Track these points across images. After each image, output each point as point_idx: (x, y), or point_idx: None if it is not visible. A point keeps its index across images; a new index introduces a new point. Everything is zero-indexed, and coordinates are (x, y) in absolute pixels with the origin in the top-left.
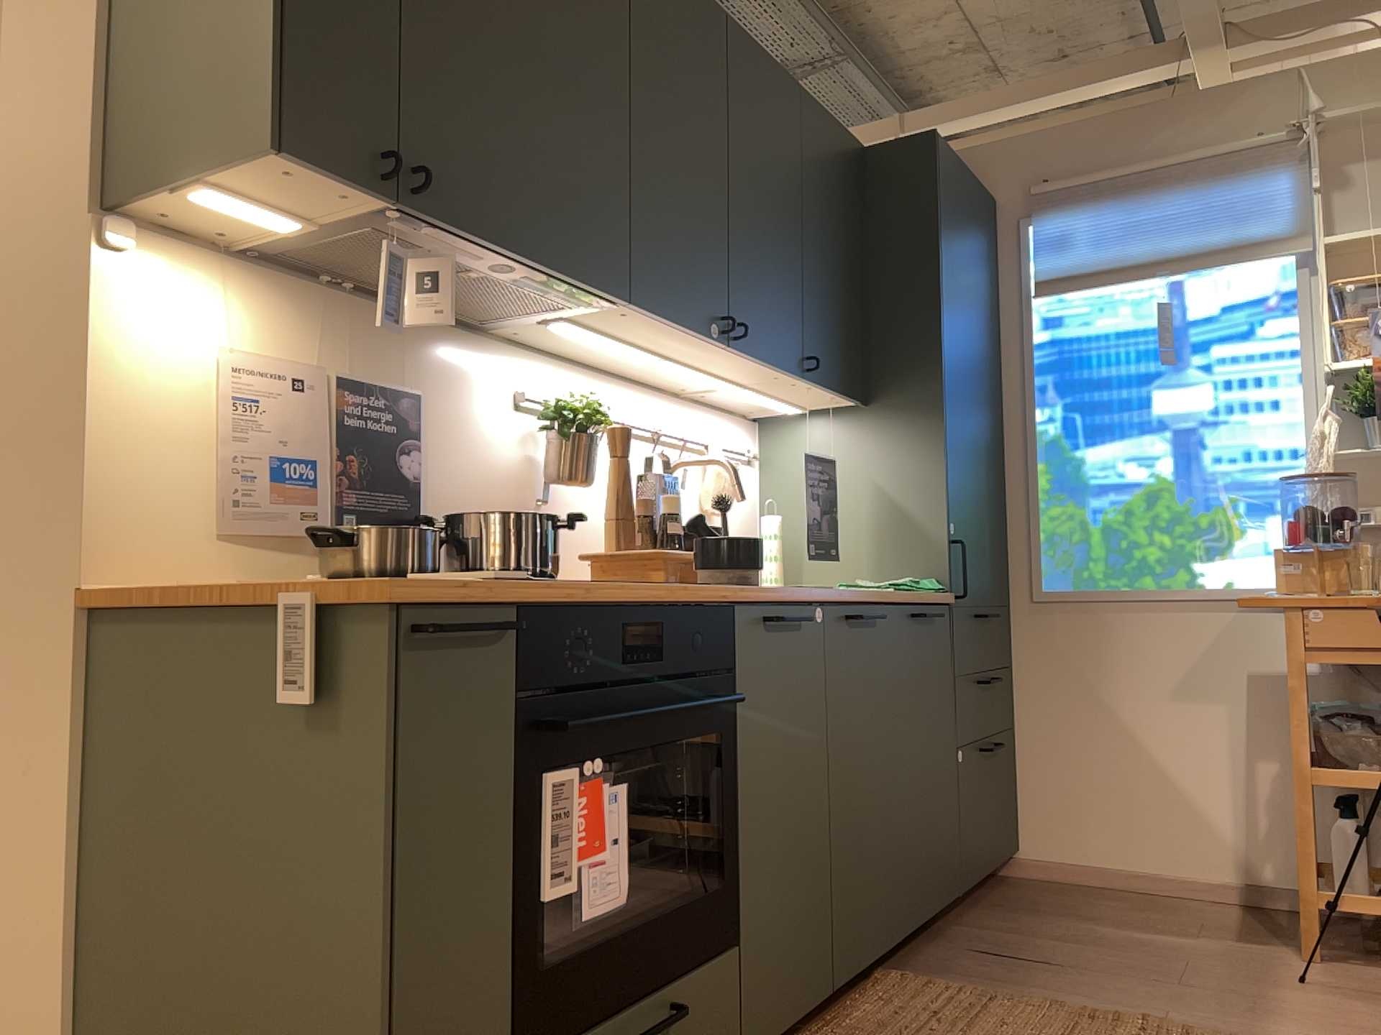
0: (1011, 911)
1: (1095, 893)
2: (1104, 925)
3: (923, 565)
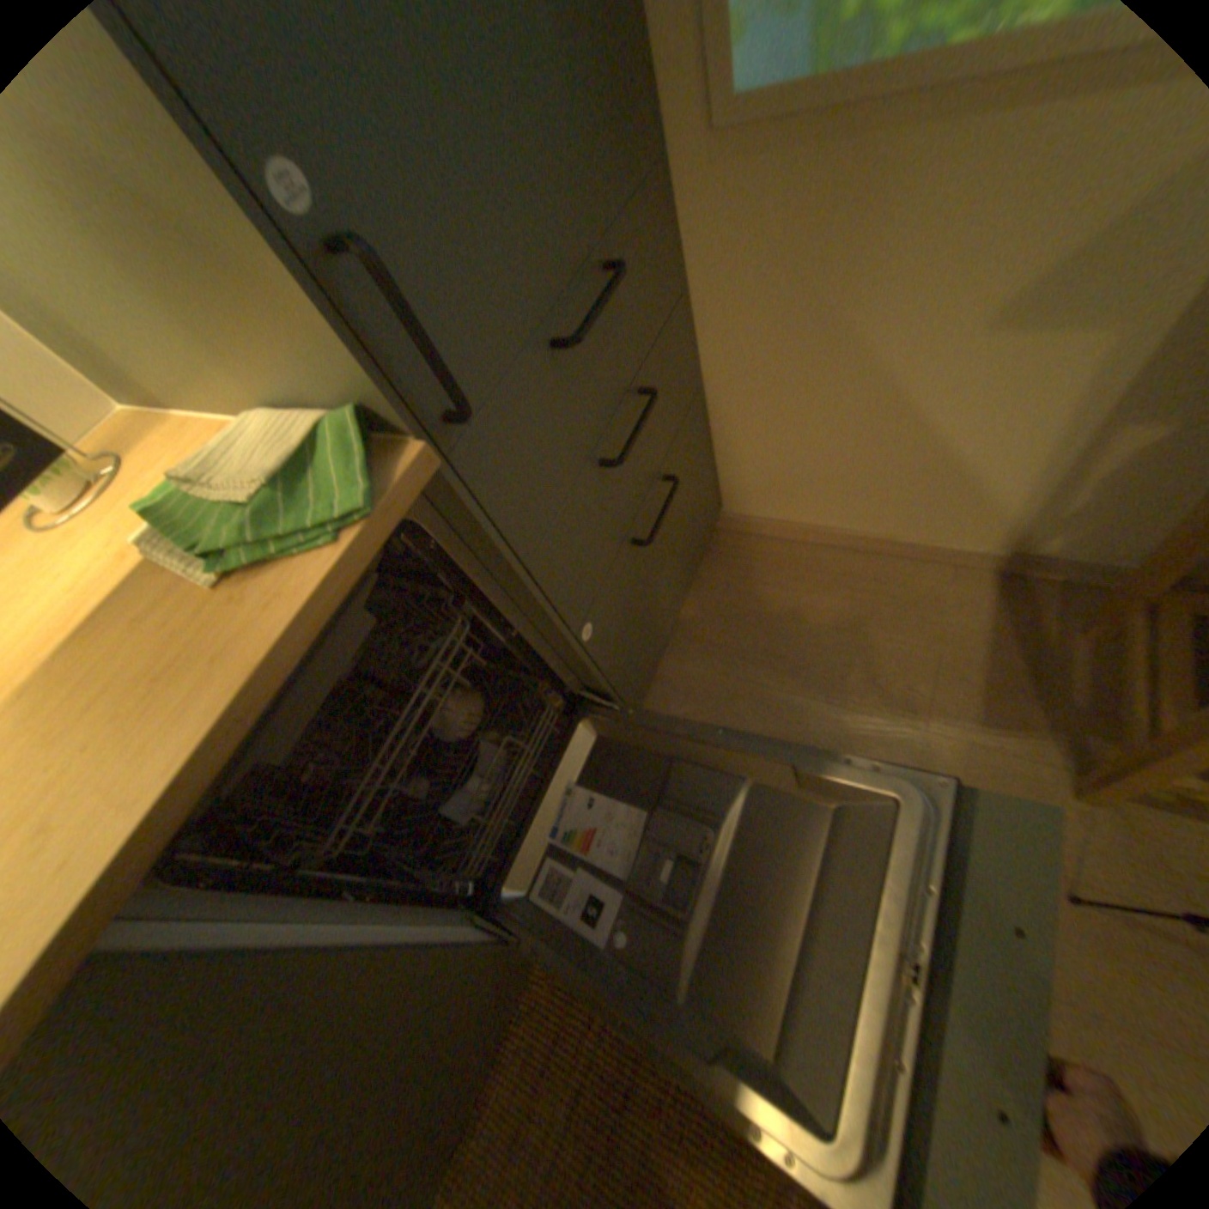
0: (700, 661)
1: (804, 569)
2: (807, 692)
3: (301, 361)
